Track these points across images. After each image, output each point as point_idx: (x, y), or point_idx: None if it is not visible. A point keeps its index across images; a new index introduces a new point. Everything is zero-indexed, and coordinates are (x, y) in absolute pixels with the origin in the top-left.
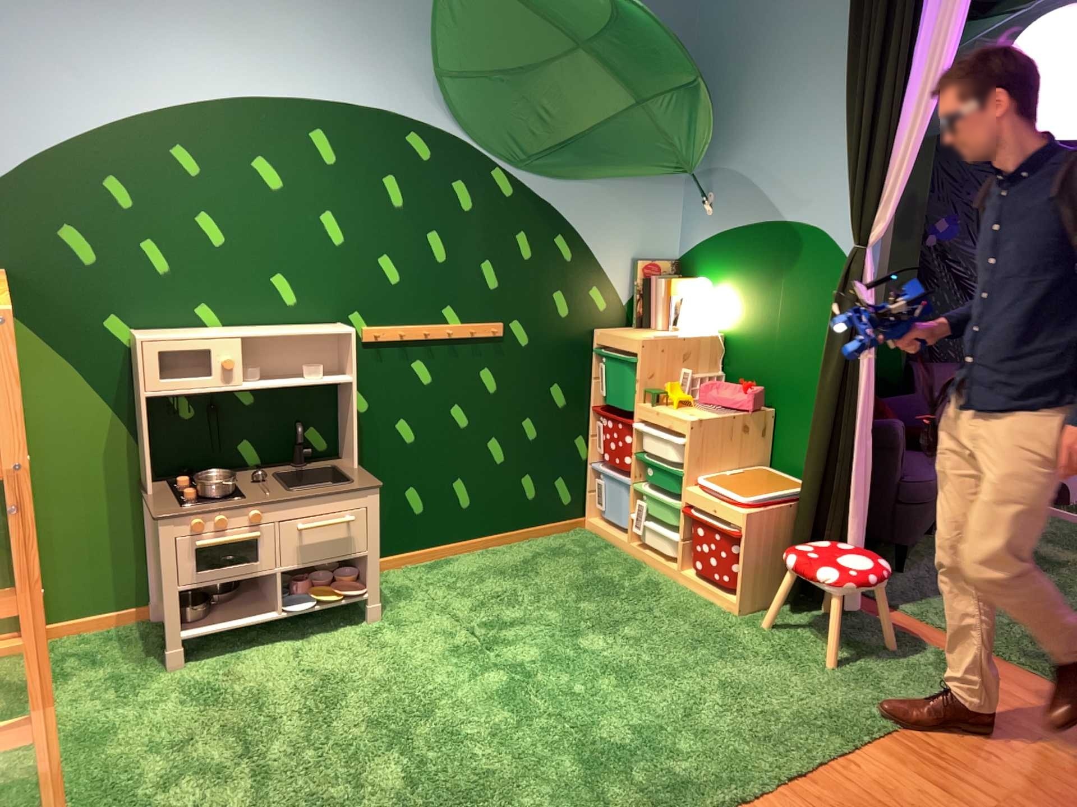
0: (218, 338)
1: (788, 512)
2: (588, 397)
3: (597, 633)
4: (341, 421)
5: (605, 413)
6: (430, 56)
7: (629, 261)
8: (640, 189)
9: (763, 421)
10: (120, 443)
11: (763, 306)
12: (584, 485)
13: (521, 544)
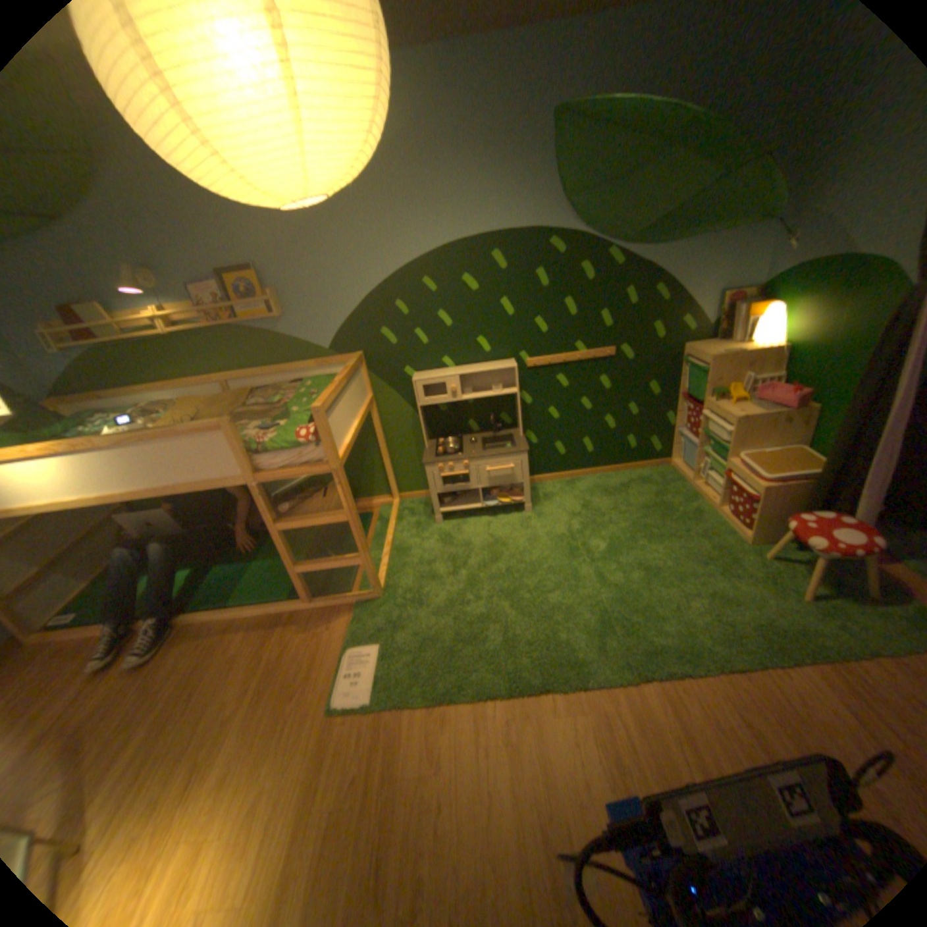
0: (444, 377)
1: (811, 490)
2: (678, 389)
3: (644, 545)
4: (515, 410)
5: (690, 398)
6: (561, 176)
7: (720, 291)
8: (735, 233)
9: (813, 415)
10: (413, 424)
11: (831, 324)
12: (672, 441)
13: (624, 474)
